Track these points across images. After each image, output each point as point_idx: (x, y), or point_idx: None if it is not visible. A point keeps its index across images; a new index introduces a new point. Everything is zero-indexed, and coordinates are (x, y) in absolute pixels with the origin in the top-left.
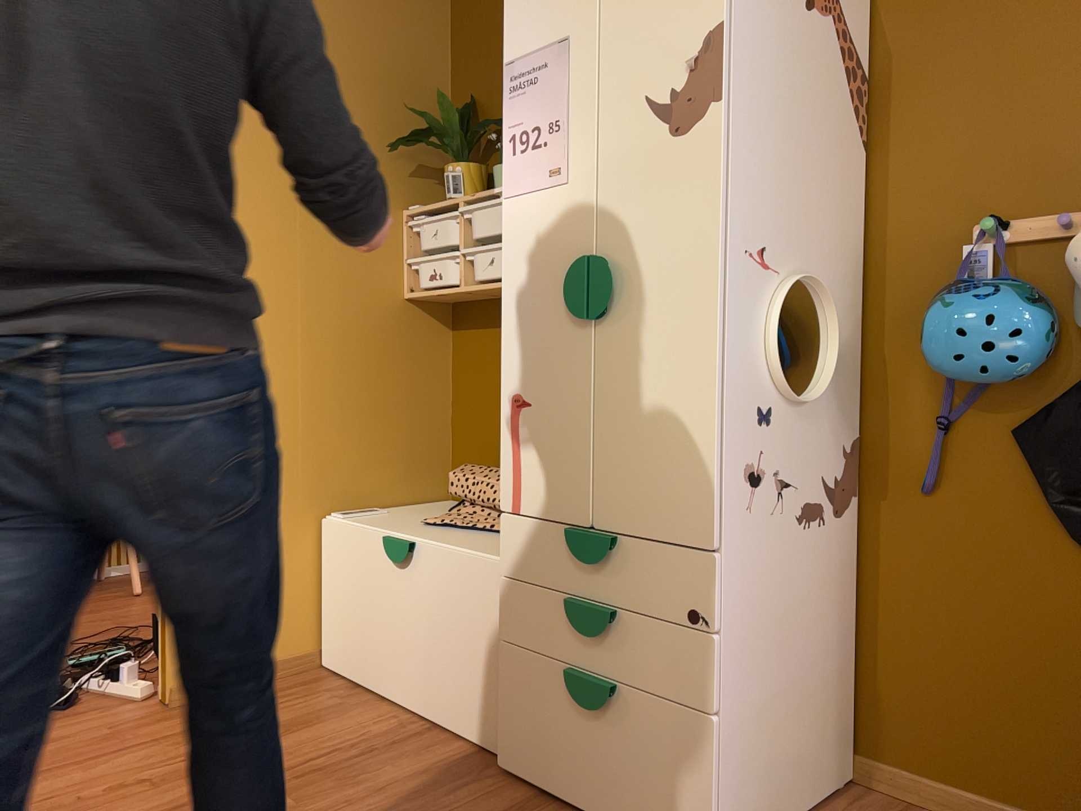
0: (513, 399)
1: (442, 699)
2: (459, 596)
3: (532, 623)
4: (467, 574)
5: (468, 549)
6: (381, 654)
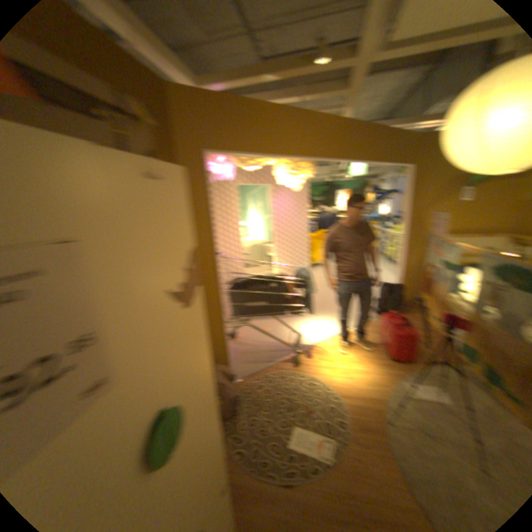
0: None
1: None
2: None
3: None
4: None
5: None
6: None
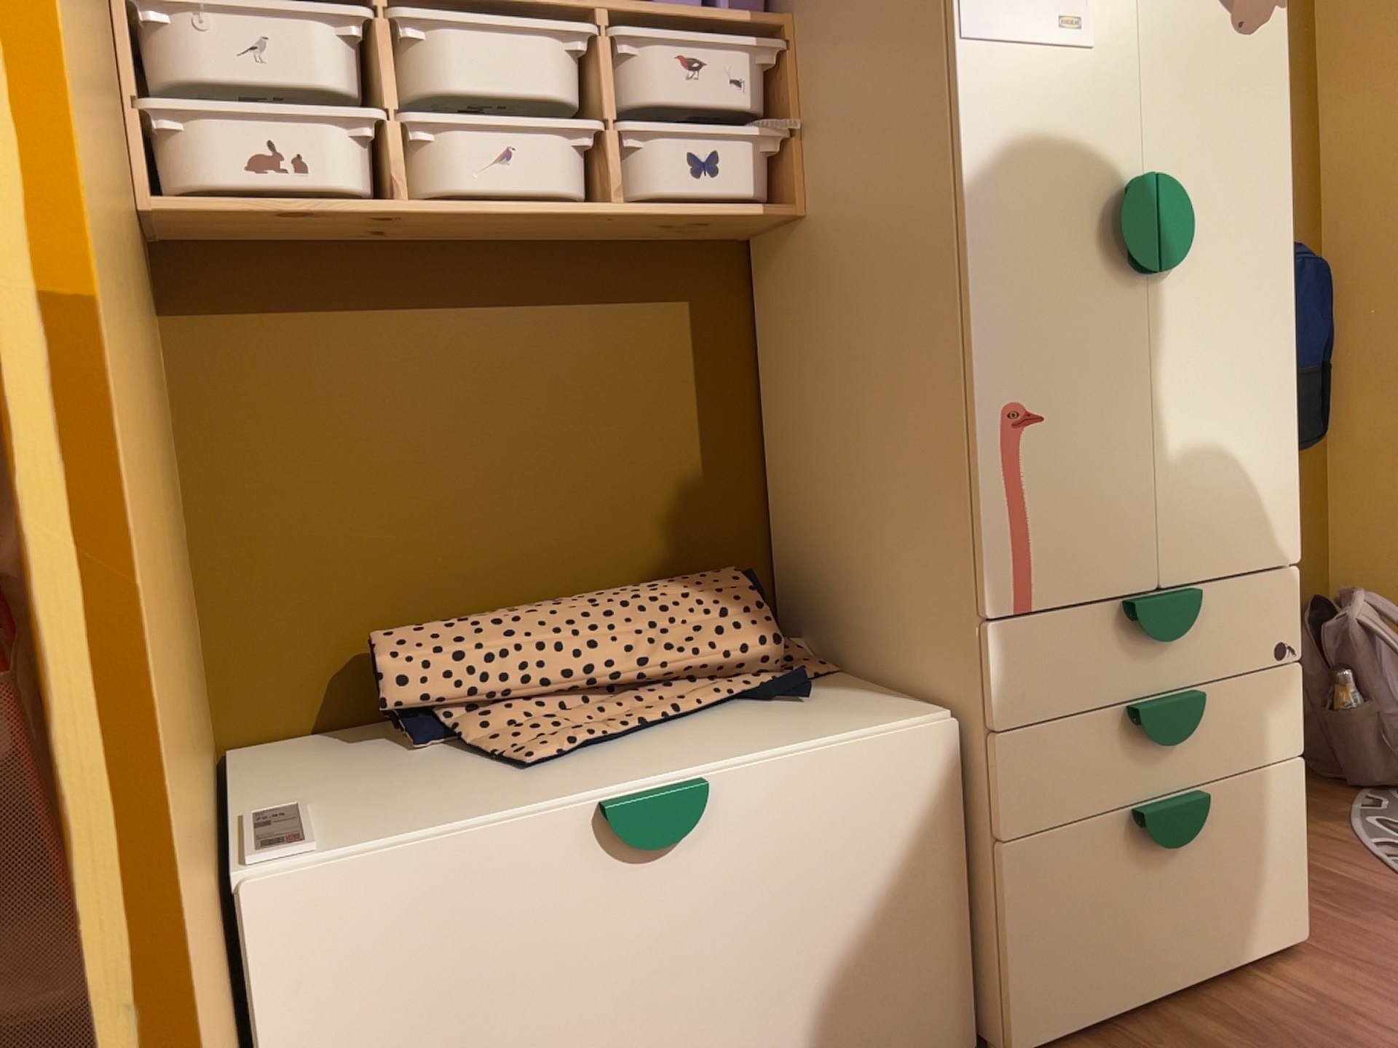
0: (1008, 414)
1: None
2: (848, 831)
3: (1066, 777)
4: (866, 778)
5: (826, 737)
6: None
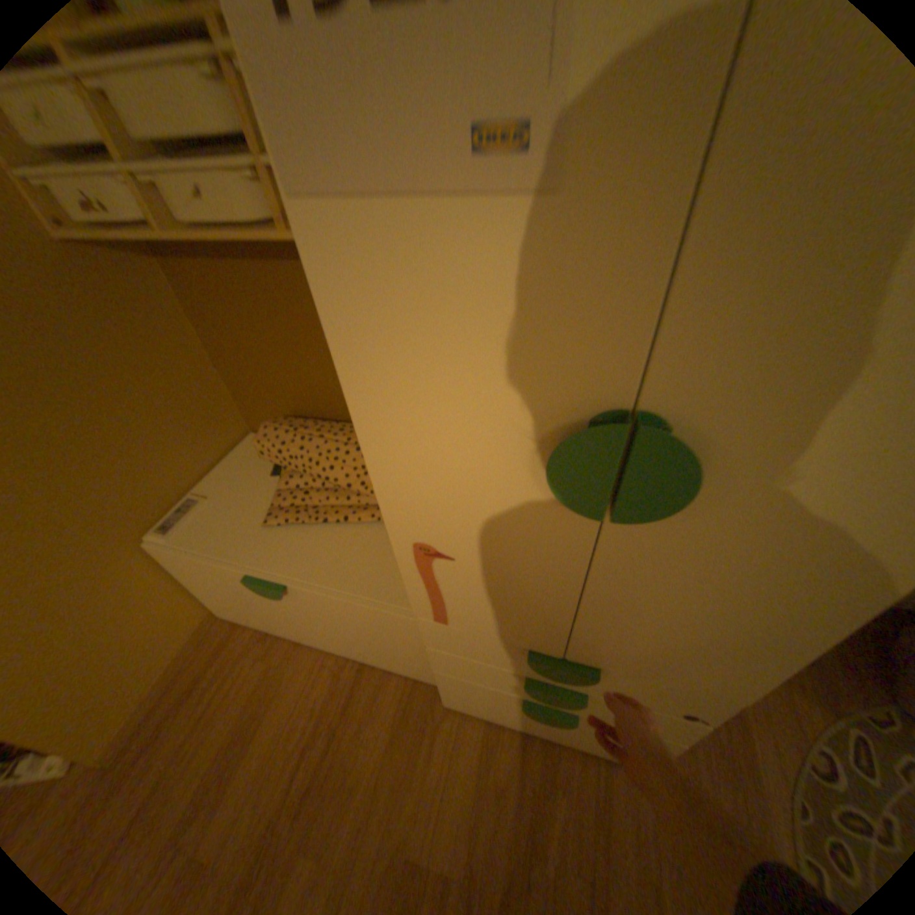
0: (418, 545)
1: (364, 656)
2: (363, 622)
3: (473, 673)
4: (369, 614)
5: (357, 590)
6: (284, 627)
